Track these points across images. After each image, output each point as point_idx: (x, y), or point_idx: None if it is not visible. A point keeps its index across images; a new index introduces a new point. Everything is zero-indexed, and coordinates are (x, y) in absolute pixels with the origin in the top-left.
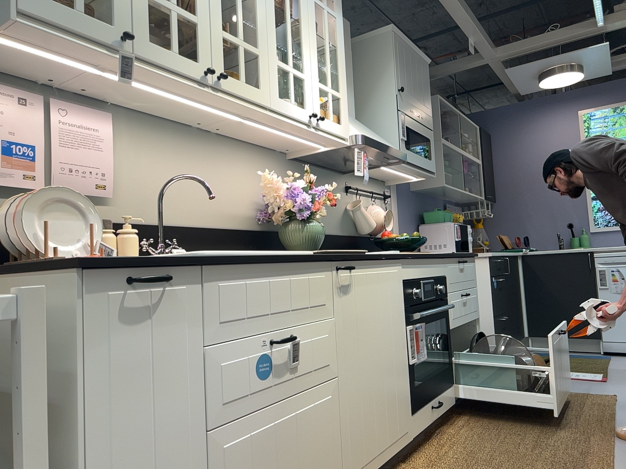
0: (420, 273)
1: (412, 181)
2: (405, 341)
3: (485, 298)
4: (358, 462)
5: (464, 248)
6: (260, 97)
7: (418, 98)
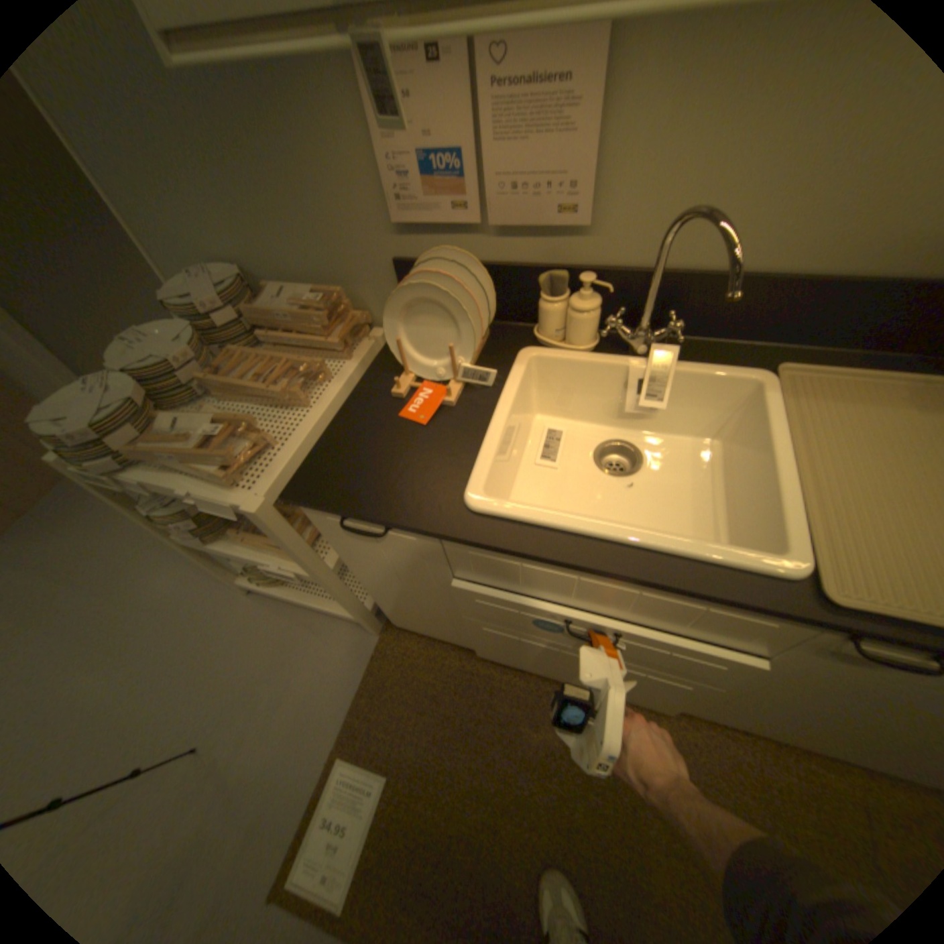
0: None
1: None
2: None
3: None
4: (725, 720)
5: None
6: None
7: None
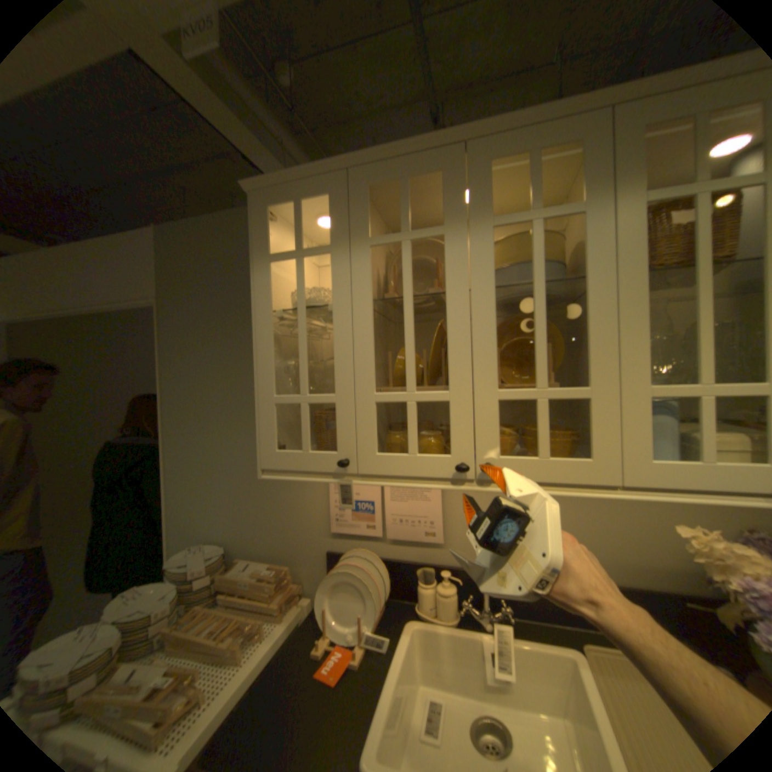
0: None
1: None
2: None
3: None
4: None
5: None
6: (592, 473)
7: None
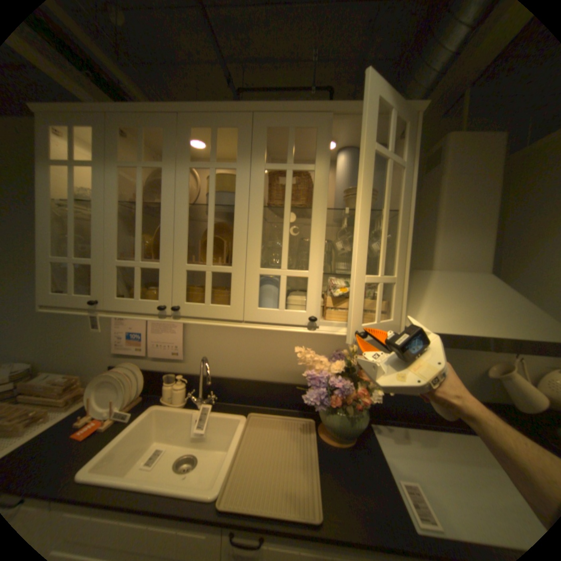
0: None
1: None
2: None
3: None
4: None
5: None
6: (230, 313)
7: None
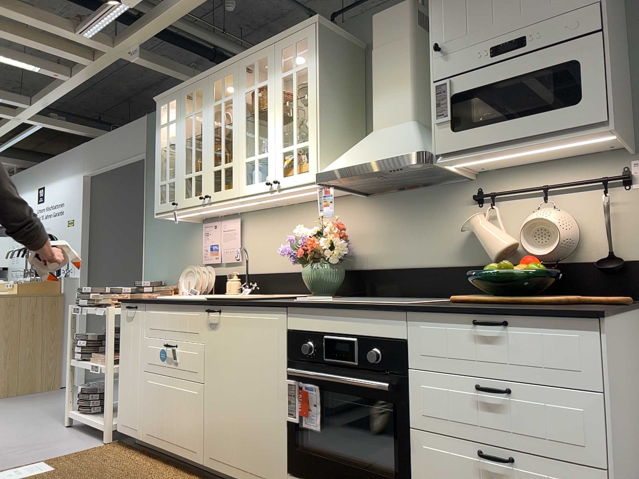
0: (324, 326)
1: (619, 140)
2: (288, 394)
3: None
4: (215, 454)
5: None
6: (231, 193)
7: (515, 10)
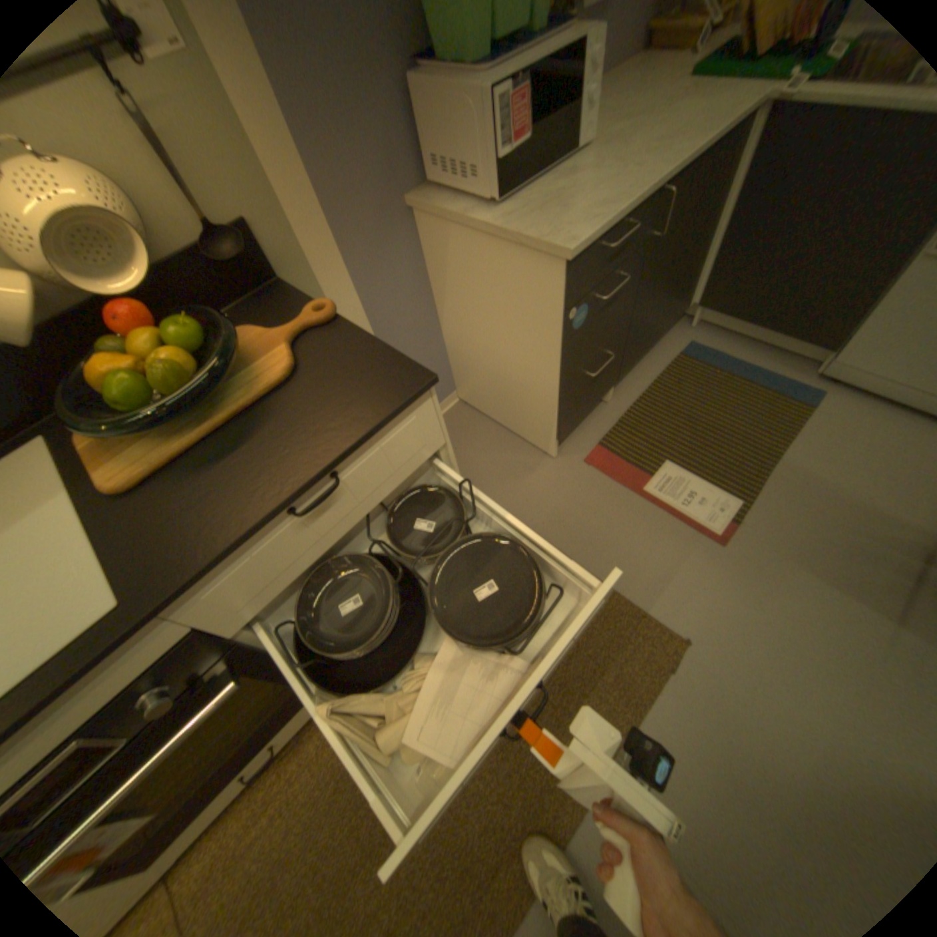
0: None
1: None
2: None
3: (546, 350)
4: None
5: (542, 157)
6: None
7: None
